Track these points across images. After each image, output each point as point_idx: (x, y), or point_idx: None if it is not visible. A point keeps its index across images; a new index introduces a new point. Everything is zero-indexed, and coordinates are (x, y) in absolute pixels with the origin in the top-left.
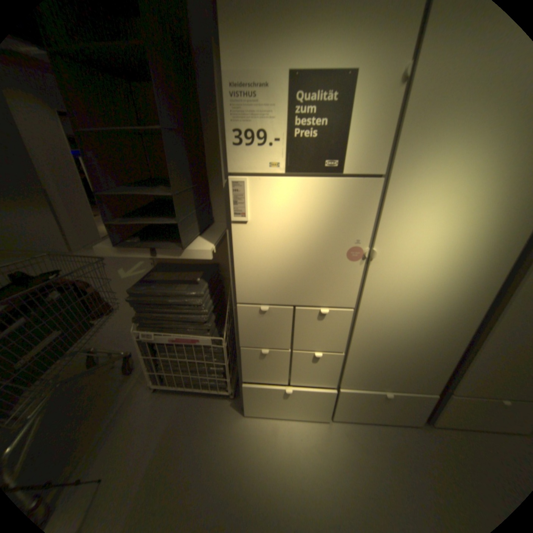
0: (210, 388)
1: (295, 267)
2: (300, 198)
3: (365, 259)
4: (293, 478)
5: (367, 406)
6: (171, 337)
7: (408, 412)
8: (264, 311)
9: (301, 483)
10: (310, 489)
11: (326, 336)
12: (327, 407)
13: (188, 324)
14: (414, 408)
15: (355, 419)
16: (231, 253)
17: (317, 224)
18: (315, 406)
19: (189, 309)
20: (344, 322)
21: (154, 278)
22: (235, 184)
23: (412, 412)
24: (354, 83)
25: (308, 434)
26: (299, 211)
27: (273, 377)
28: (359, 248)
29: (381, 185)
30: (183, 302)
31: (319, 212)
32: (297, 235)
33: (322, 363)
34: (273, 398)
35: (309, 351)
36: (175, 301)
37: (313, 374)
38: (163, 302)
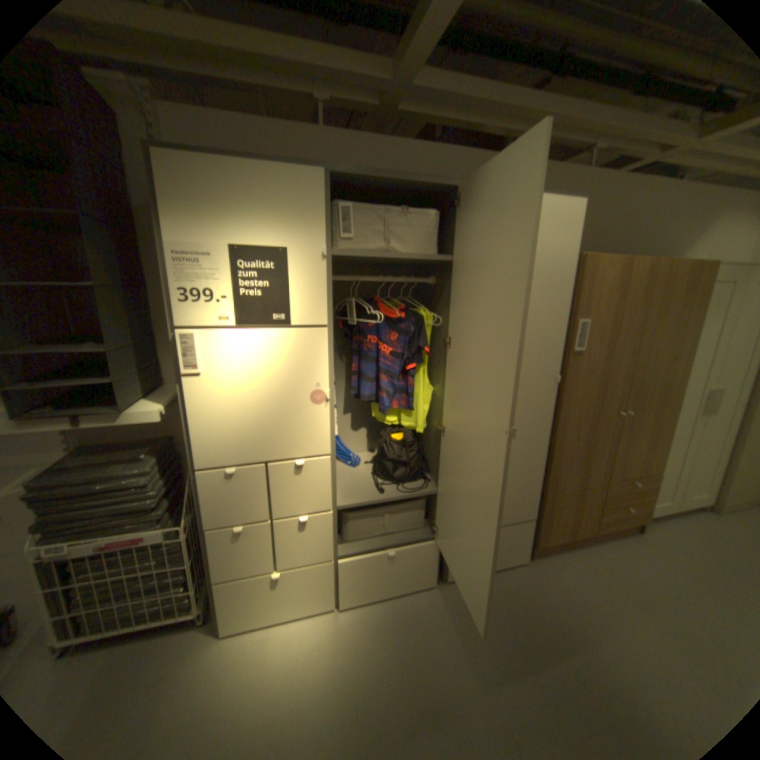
0: (162, 617)
1: (259, 418)
2: (254, 348)
3: (328, 402)
4: (287, 694)
5: (372, 575)
6: (98, 544)
7: (416, 570)
8: (230, 475)
9: (298, 696)
10: (309, 698)
11: (308, 494)
12: (328, 592)
13: (126, 518)
14: (420, 564)
15: (364, 599)
16: (184, 411)
17: (276, 372)
18: (312, 596)
19: (128, 496)
20: (323, 473)
21: (71, 466)
22: (183, 338)
23: (419, 569)
24: (285, 258)
25: (307, 636)
26: (255, 360)
27: (253, 566)
28: (320, 391)
29: (326, 335)
30: (119, 487)
31: (275, 360)
32: (257, 384)
33: (309, 530)
34: (256, 600)
35: (292, 517)
36: (106, 488)
37: (302, 548)
38: (87, 491)
